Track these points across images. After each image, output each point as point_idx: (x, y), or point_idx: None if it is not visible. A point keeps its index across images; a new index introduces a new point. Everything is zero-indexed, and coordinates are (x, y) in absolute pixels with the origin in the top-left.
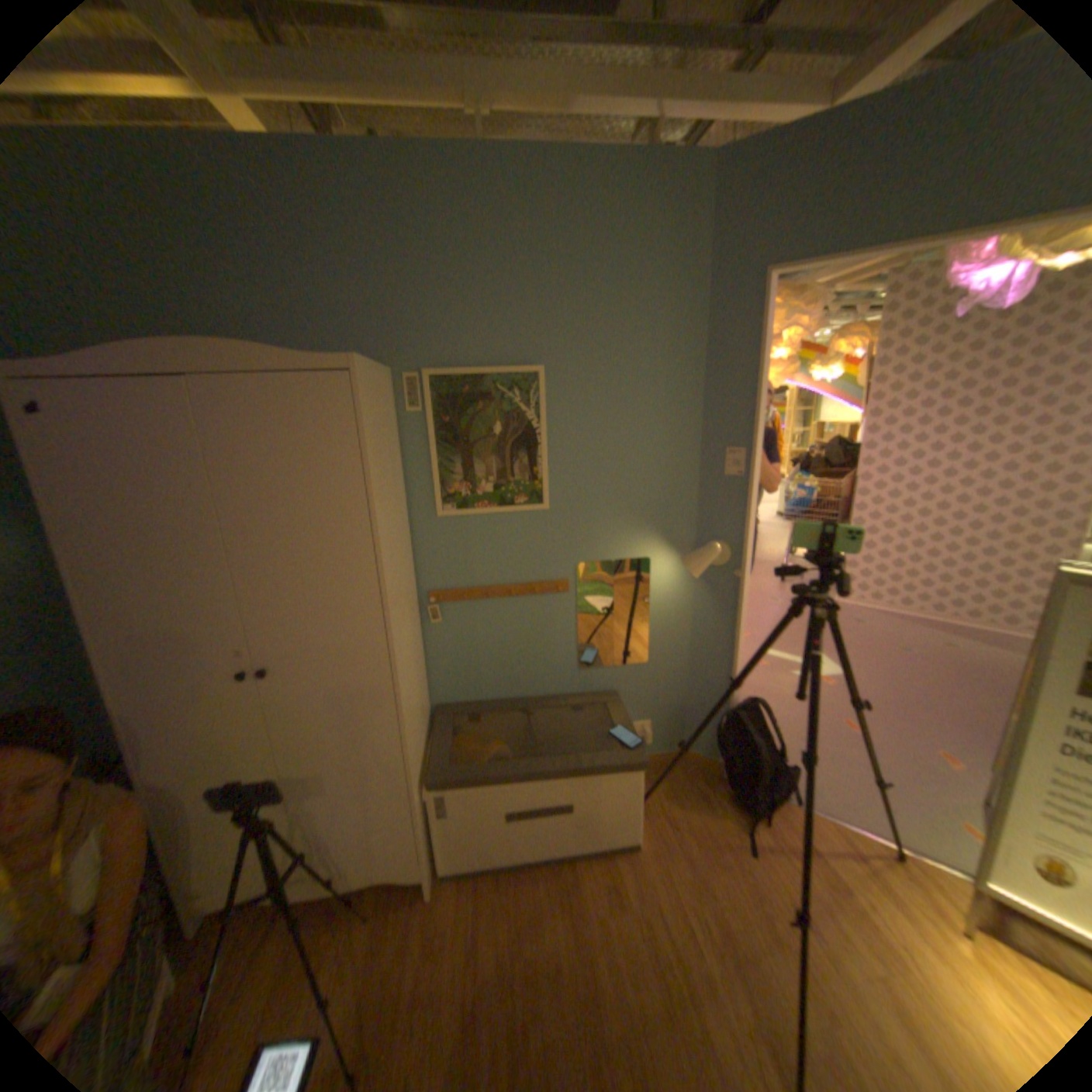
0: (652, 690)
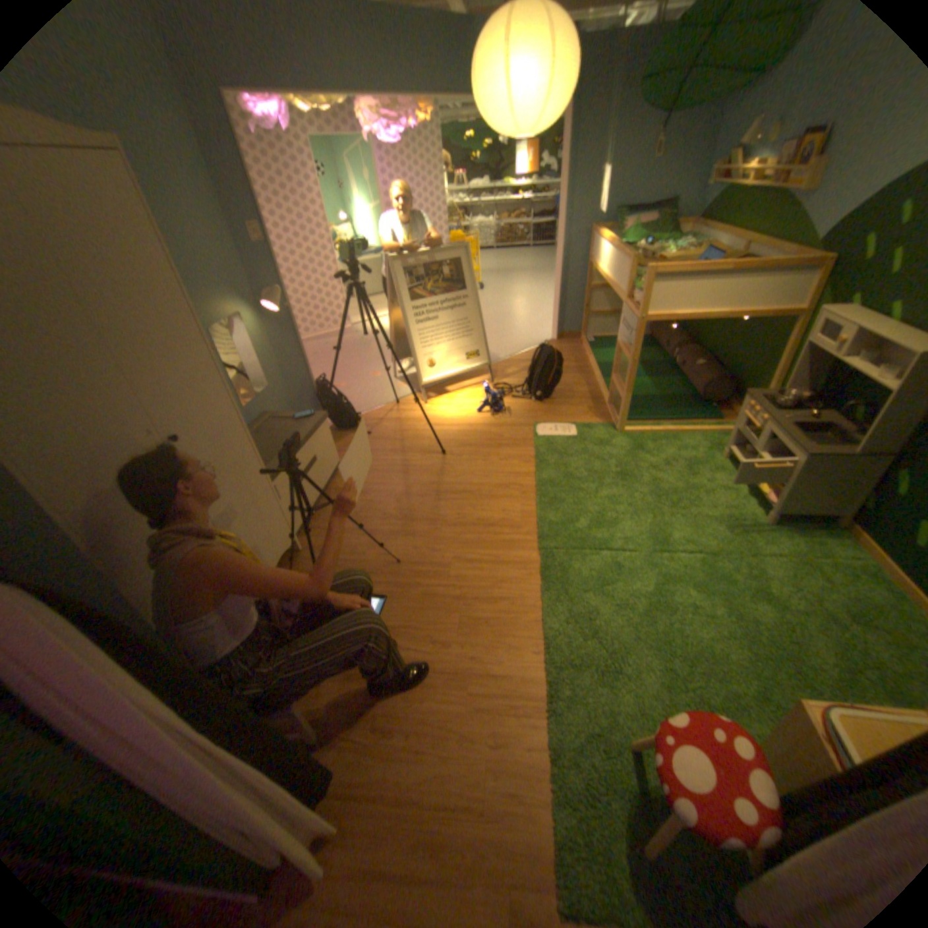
0: (275, 403)
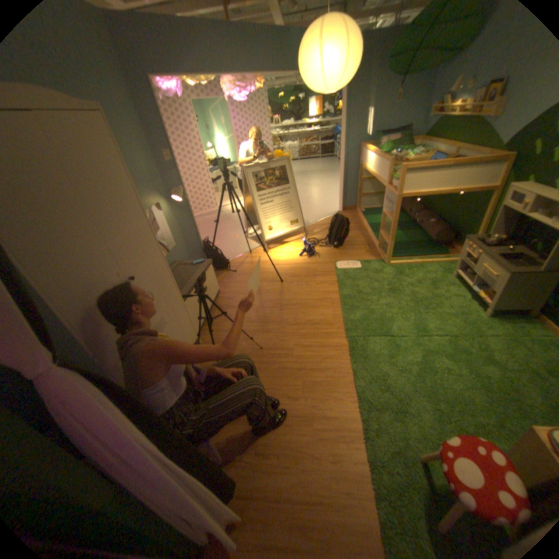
0: (180, 255)
